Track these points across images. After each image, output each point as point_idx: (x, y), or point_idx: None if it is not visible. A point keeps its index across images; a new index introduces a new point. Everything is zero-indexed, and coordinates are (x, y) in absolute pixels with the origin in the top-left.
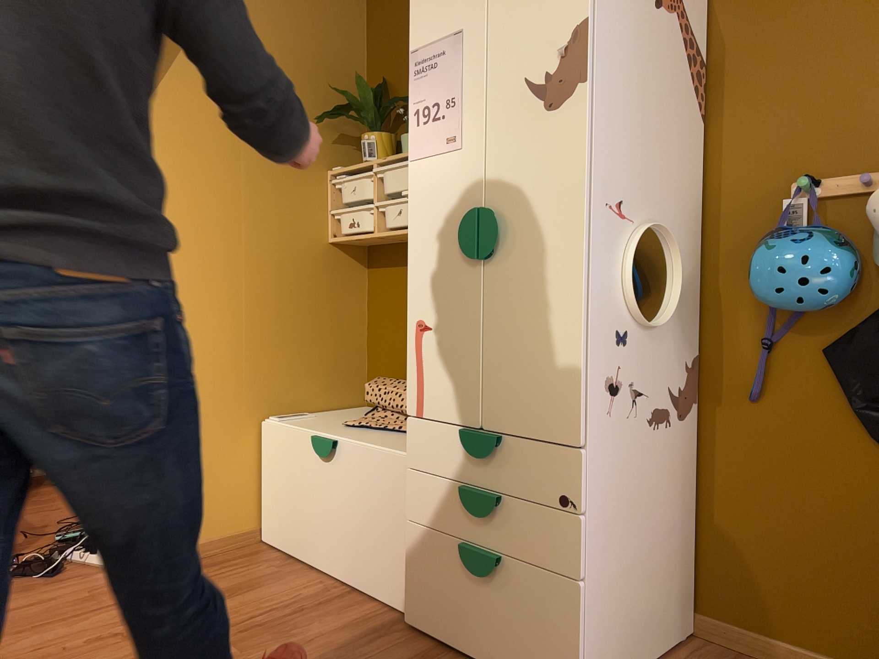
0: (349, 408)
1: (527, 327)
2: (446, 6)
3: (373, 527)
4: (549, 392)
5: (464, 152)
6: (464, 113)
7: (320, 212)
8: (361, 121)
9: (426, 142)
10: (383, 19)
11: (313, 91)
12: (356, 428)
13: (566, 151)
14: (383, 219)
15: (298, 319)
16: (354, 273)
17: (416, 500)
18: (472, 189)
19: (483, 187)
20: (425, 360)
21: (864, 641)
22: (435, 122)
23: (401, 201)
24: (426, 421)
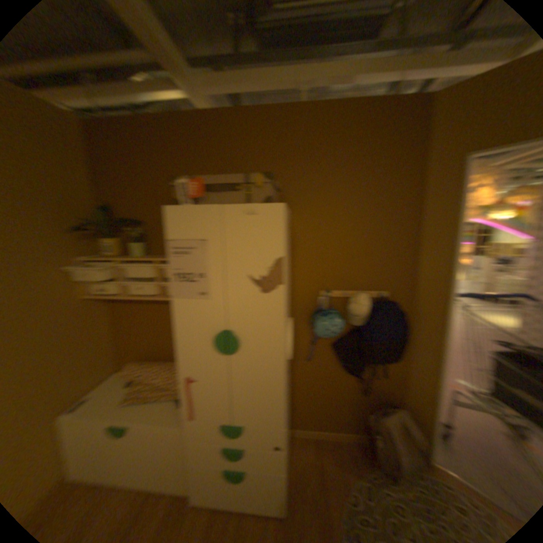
0: (104, 379)
1: (253, 384)
2: (190, 222)
3: (157, 465)
4: (266, 410)
5: (209, 302)
6: (208, 283)
7: (69, 284)
8: (94, 231)
9: (182, 291)
10: (95, 165)
11: (51, 211)
12: (126, 408)
13: (271, 313)
14: (120, 288)
15: (65, 351)
16: (95, 310)
17: (190, 456)
18: (216, 321)
19: (224, 321)
20: (191, 396)
21: (339, 426)
22: (187, 283)
23: (136, 284)
24: (193, 422)
